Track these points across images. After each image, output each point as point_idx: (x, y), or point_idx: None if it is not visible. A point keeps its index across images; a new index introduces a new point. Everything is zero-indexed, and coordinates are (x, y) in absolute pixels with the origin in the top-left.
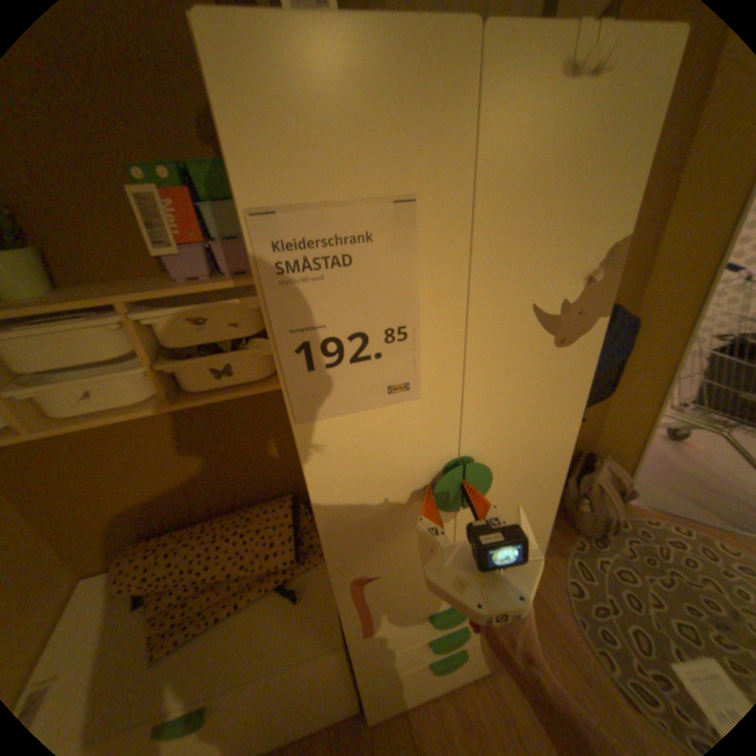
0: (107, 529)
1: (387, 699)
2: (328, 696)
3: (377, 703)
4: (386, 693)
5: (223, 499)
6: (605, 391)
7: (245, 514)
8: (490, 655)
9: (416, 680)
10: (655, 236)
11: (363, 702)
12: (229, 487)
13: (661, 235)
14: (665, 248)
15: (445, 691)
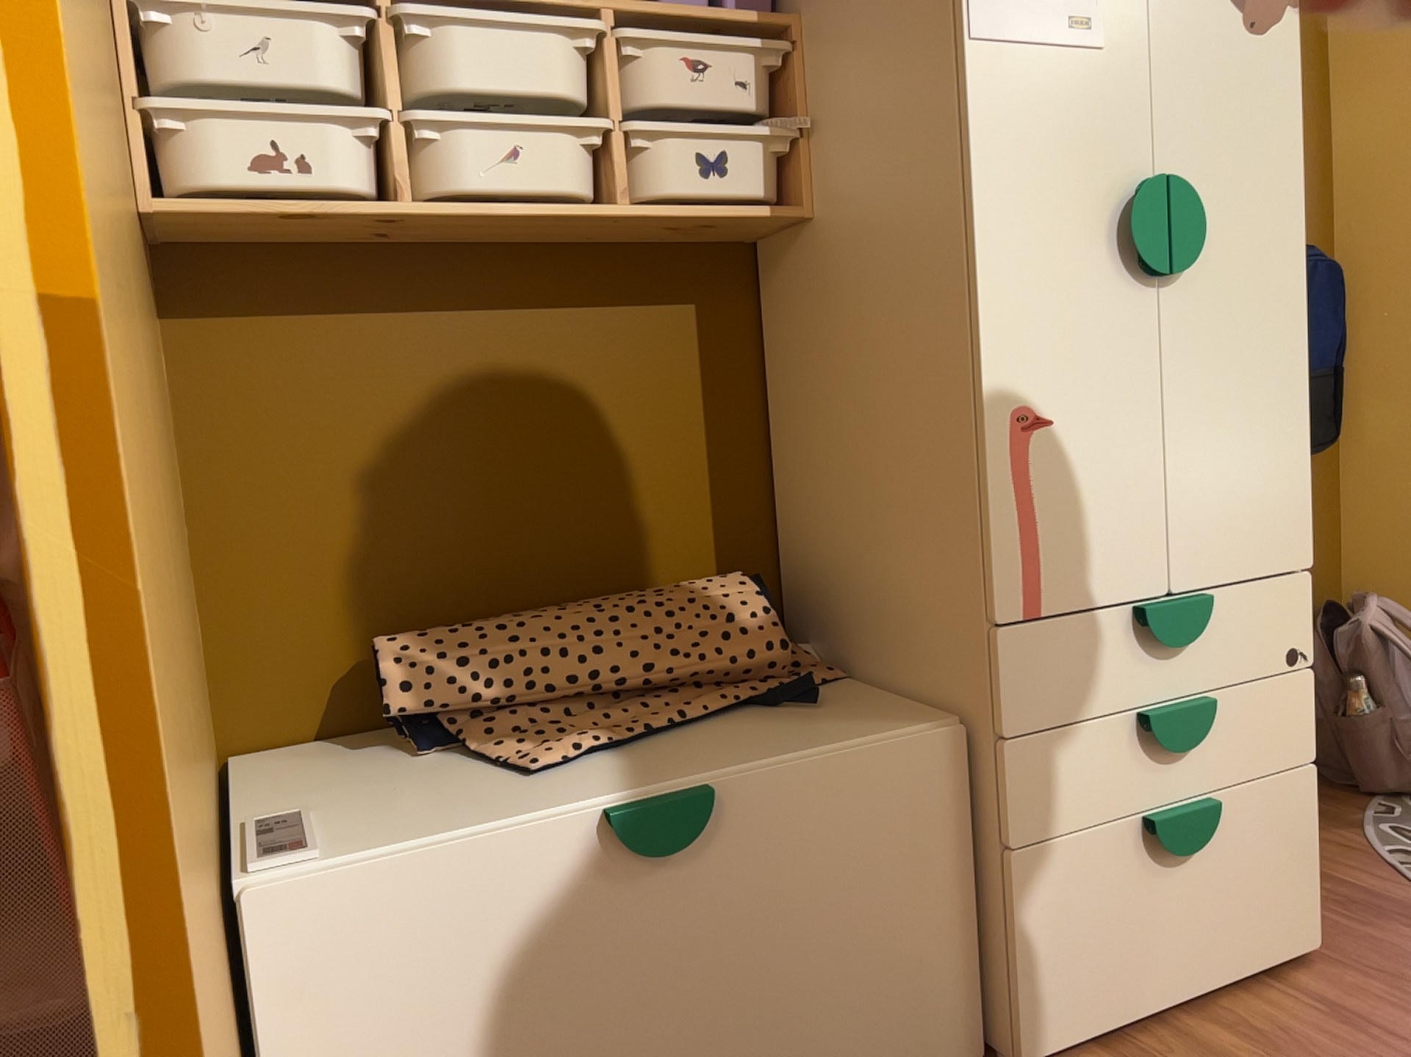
0: (336, 605)
1: (1065, 932)
2: (929, 919)
3: (1045, 940)
4: (1064, 897)
5: (585, 569)
6: (1322, 421)
7: (645, 588)
8: (1265, 861)
9: (1121, 877)
10: (1318, 131)
11: (1017, 913)
12: (605, 536)
13: (1327, 132)
14: (1341, 153)
15: (1184, 987)
